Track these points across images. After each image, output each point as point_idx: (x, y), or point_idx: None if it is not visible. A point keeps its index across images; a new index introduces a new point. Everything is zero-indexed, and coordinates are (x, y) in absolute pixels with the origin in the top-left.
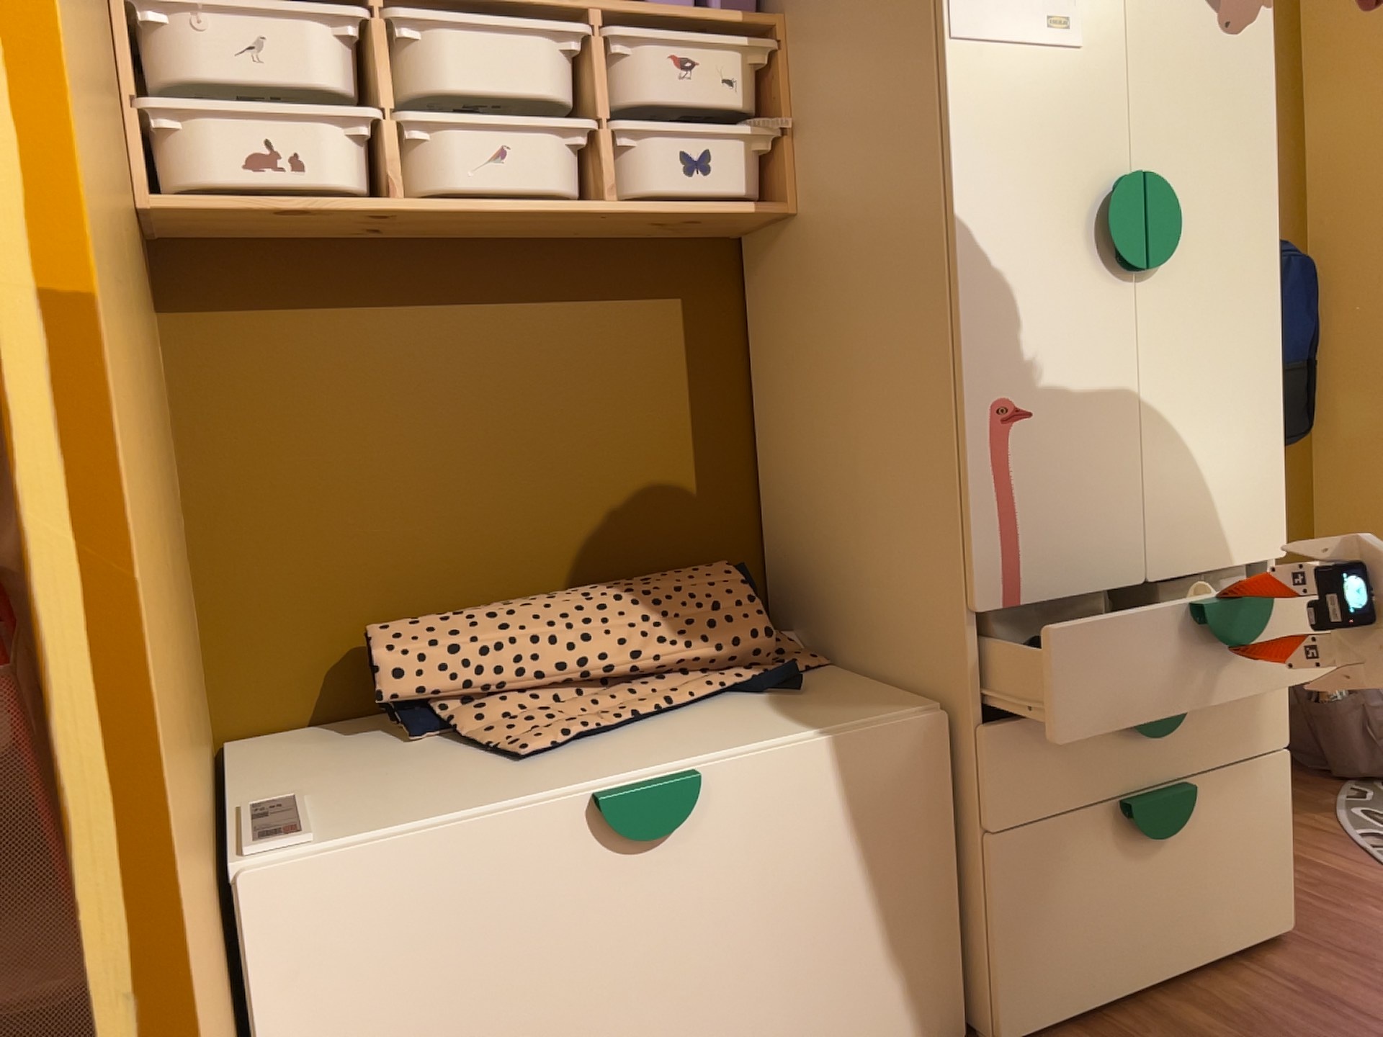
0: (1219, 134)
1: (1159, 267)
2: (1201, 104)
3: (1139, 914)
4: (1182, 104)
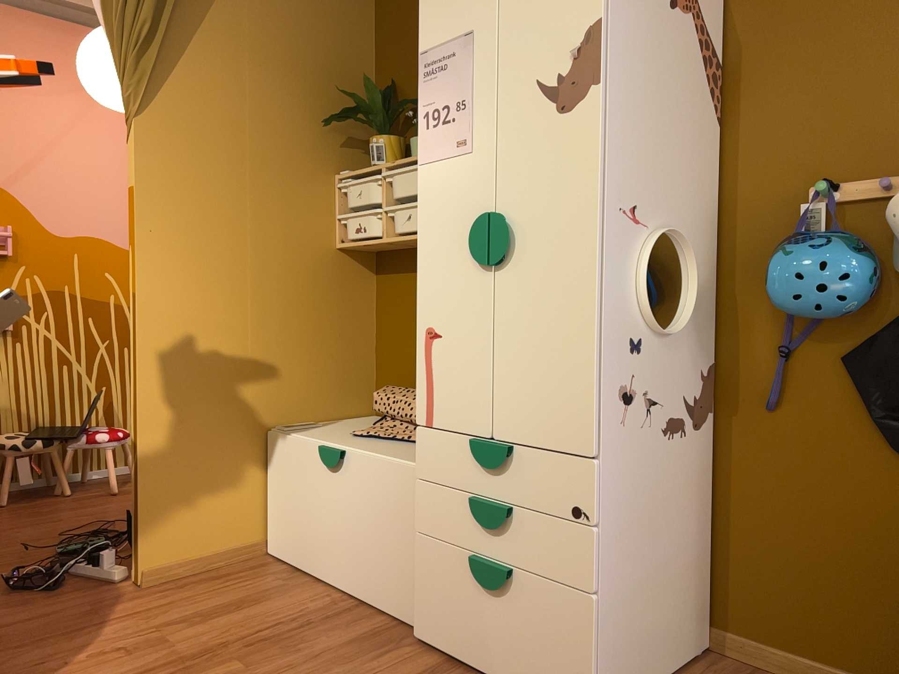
0: (553, 177)
1: (501, 261)
2: (541, 162)
3: (480, 627)
4: (528, 164)
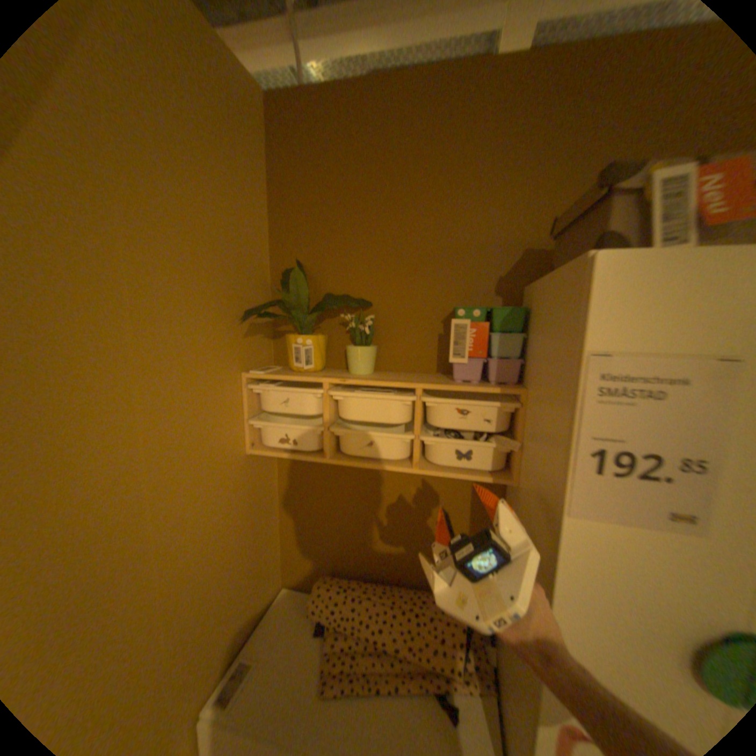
0: None
1: None
2: None
3: None
4: None
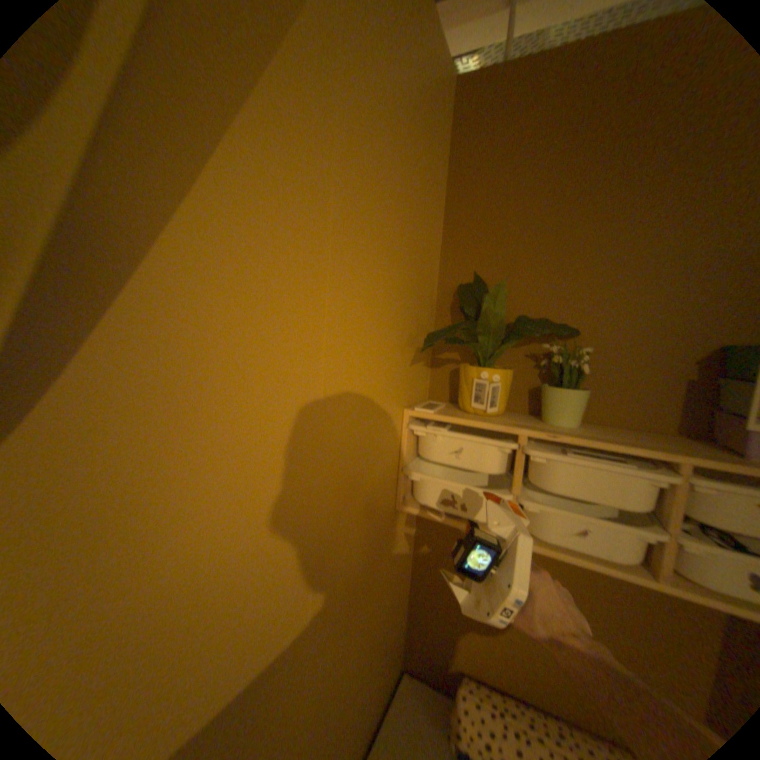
0: None
1: None
2: None
3: None
4: None
